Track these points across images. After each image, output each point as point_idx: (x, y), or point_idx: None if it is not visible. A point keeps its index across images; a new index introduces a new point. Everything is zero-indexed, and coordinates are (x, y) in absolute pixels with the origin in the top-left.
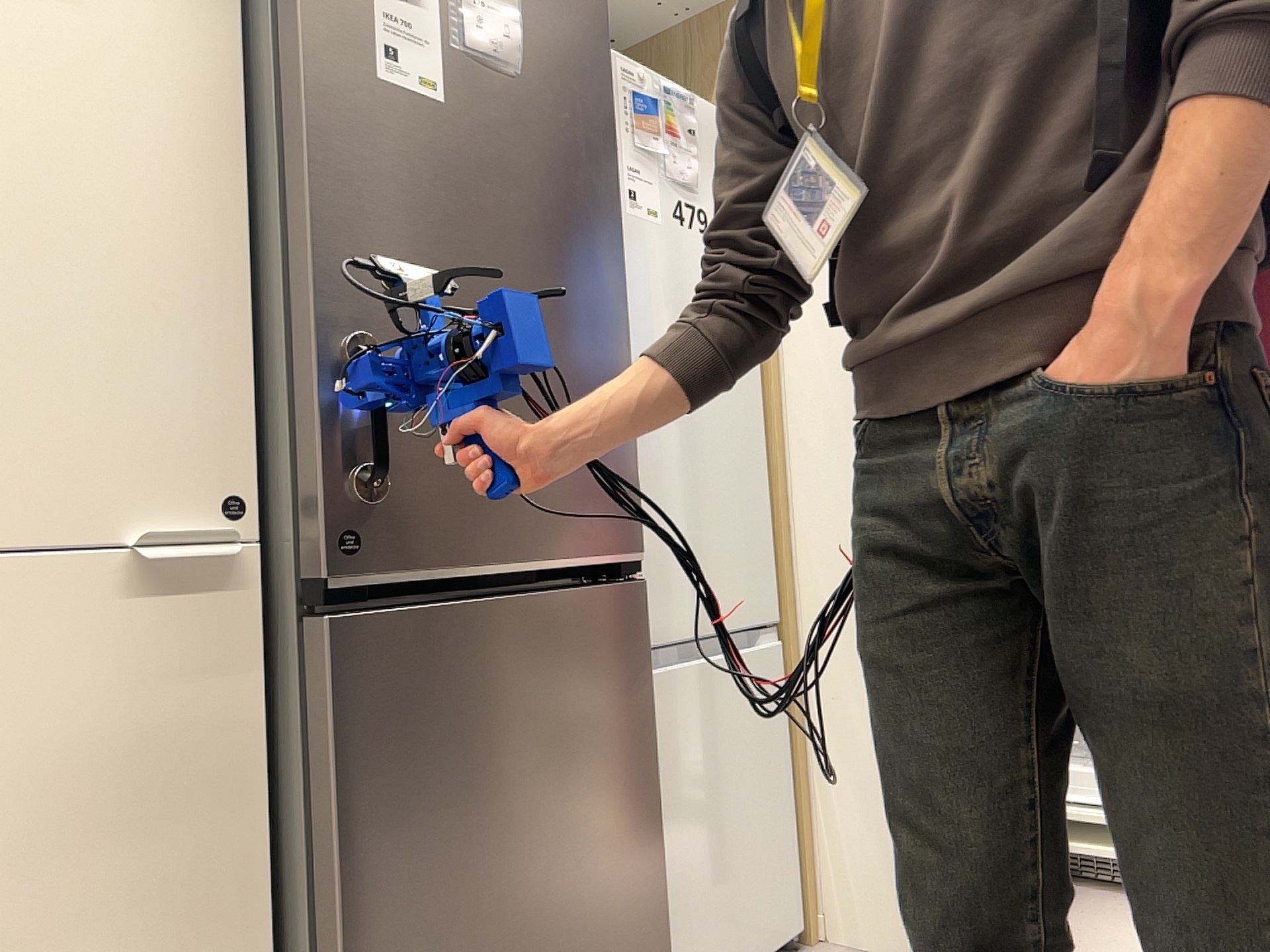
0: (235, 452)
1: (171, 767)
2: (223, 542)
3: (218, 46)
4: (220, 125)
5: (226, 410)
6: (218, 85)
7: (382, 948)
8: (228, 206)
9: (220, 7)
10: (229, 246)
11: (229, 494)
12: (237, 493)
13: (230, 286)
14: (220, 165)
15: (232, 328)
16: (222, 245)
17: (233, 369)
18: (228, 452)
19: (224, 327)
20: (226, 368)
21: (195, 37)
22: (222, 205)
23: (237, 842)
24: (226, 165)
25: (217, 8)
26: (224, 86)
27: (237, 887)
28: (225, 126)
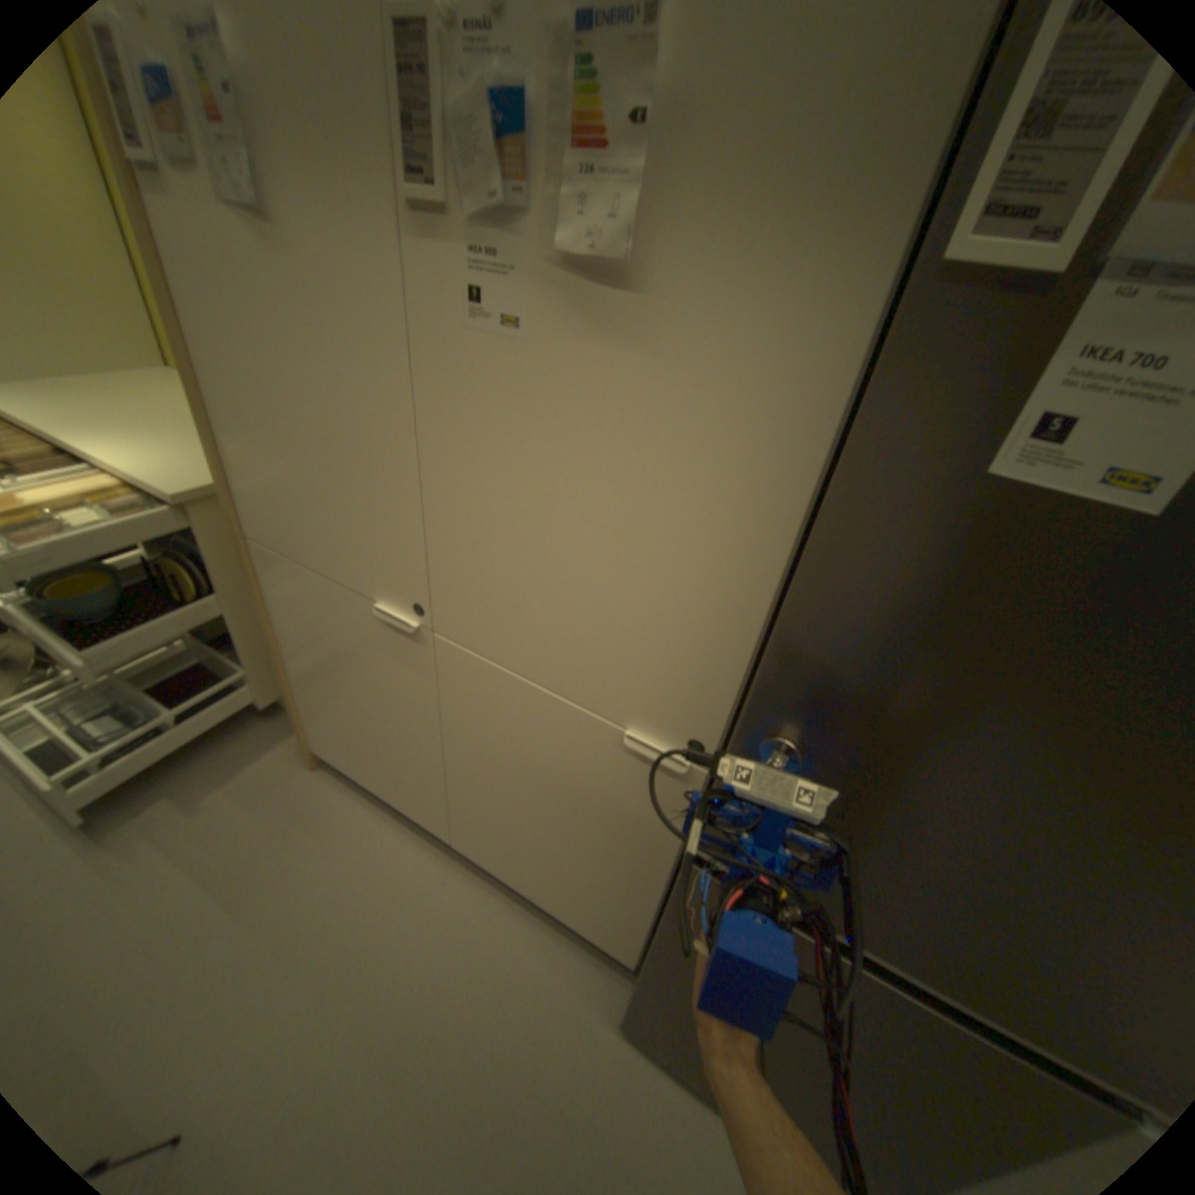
0: (712, 717)
1: (628, 820)
2: (681, 759)
3: (827, 367)
4: (793, 464)
5: (714, 691)
6: (809, 418)
7: (670, 981)
8: (771, 545)
9: (853, 309)
10: (759, 580)
11: (698, 736)
12: (704, 739)
13: (748, 612)
14: (779, 506)
15: (738, 642)
16: (753, 578)
17: (728, 669)
18: (706, 714)
19: (732, 639)
20: (723, 666)
21: (800, 360)
22: (765, 544)
23: (652, 867)
24: (784, 507)
25: (847, 311)
26: (815, 418)
27: (647, 879)
28: (799, 465)
